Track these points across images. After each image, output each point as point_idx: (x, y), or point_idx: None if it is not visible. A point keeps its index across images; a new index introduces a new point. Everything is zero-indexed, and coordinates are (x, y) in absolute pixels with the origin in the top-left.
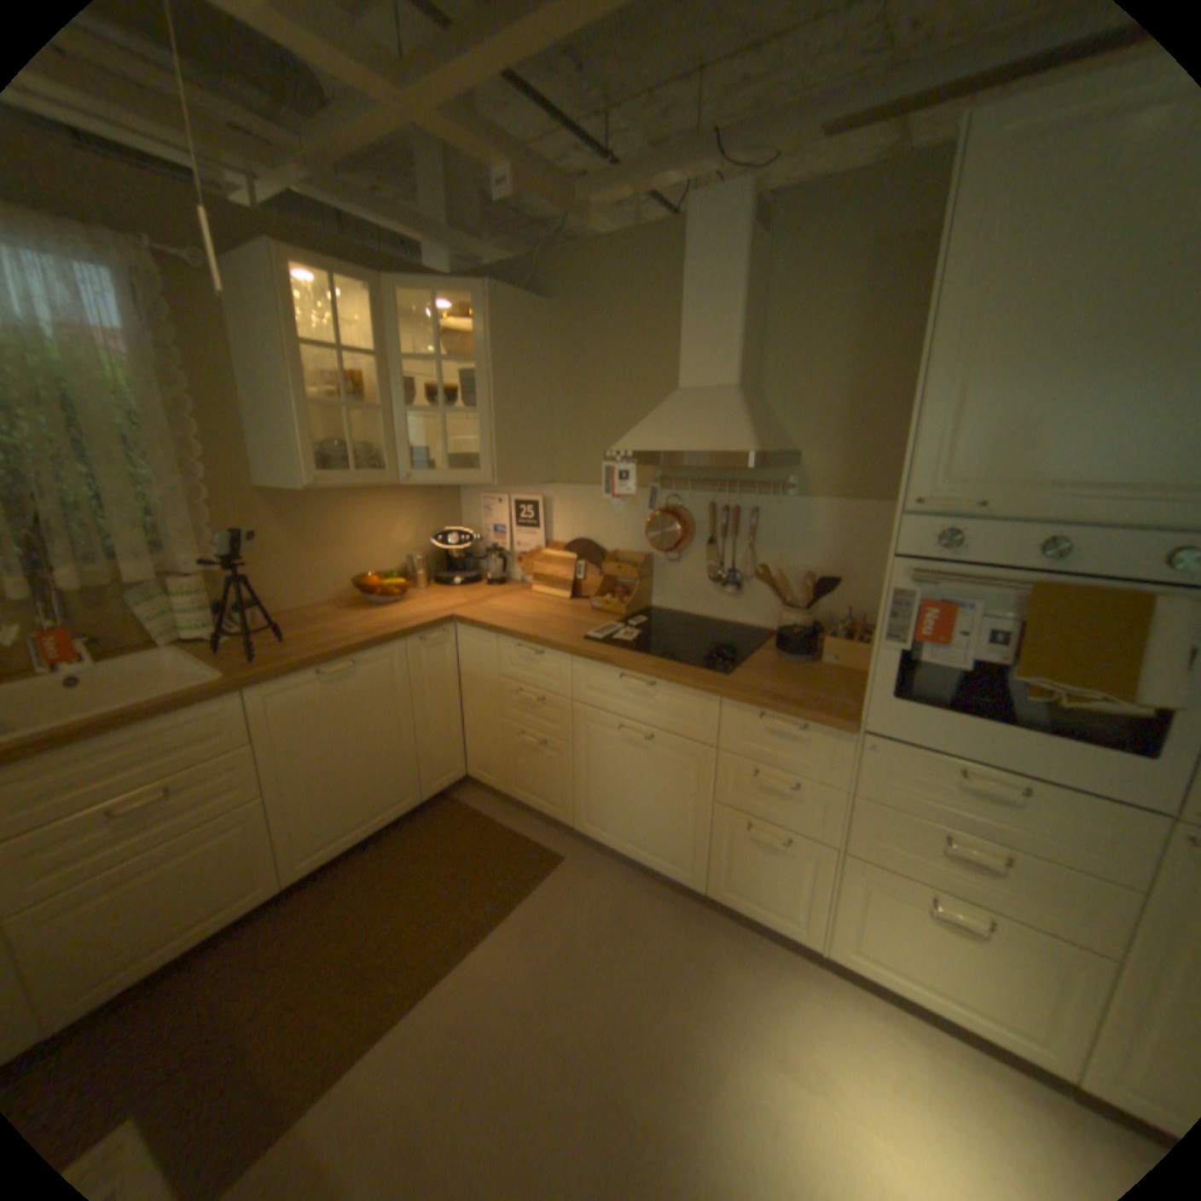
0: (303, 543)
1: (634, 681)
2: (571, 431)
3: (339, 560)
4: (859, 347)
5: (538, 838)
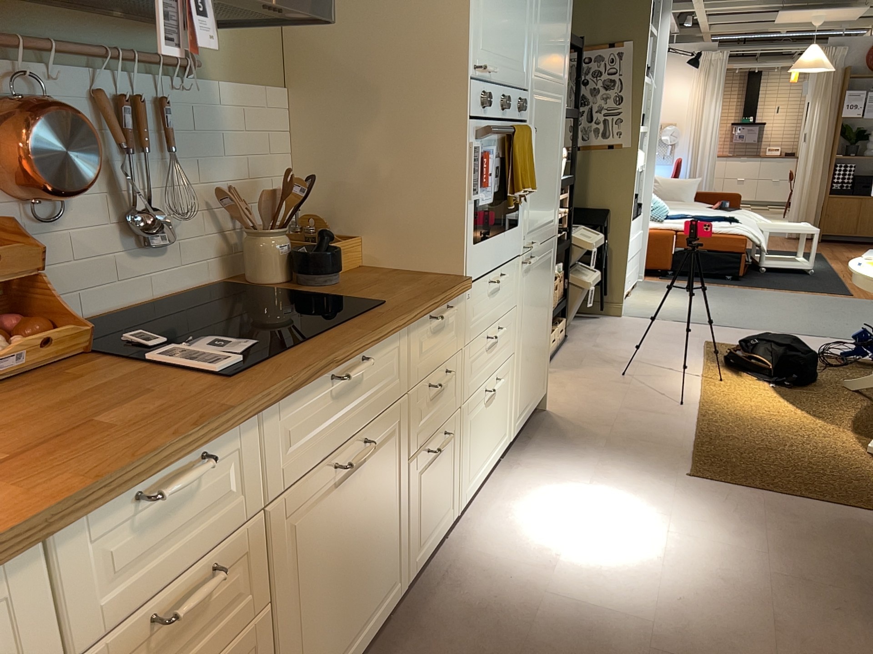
0: None
1: (359, 368)
2: None
3: None
4: None
5: None
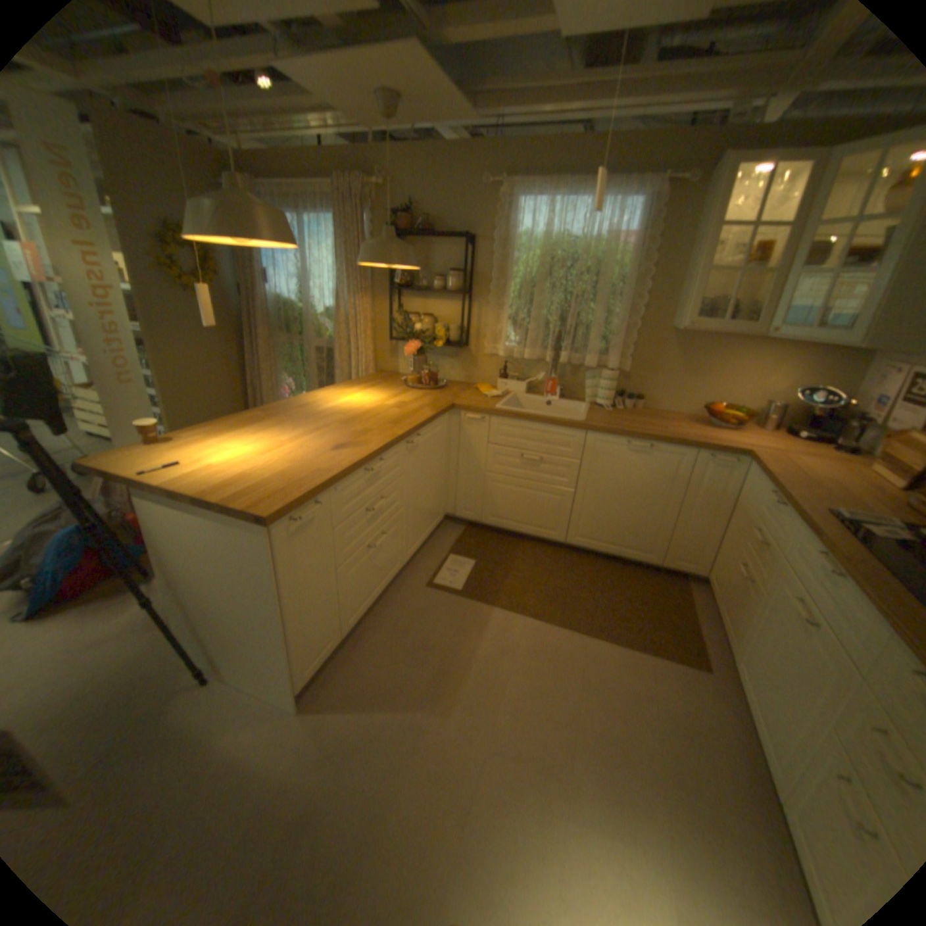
0: (689, 369)
1: (826, 563)
2: None
3: (711, 388)
4: None
5: (711, 650)
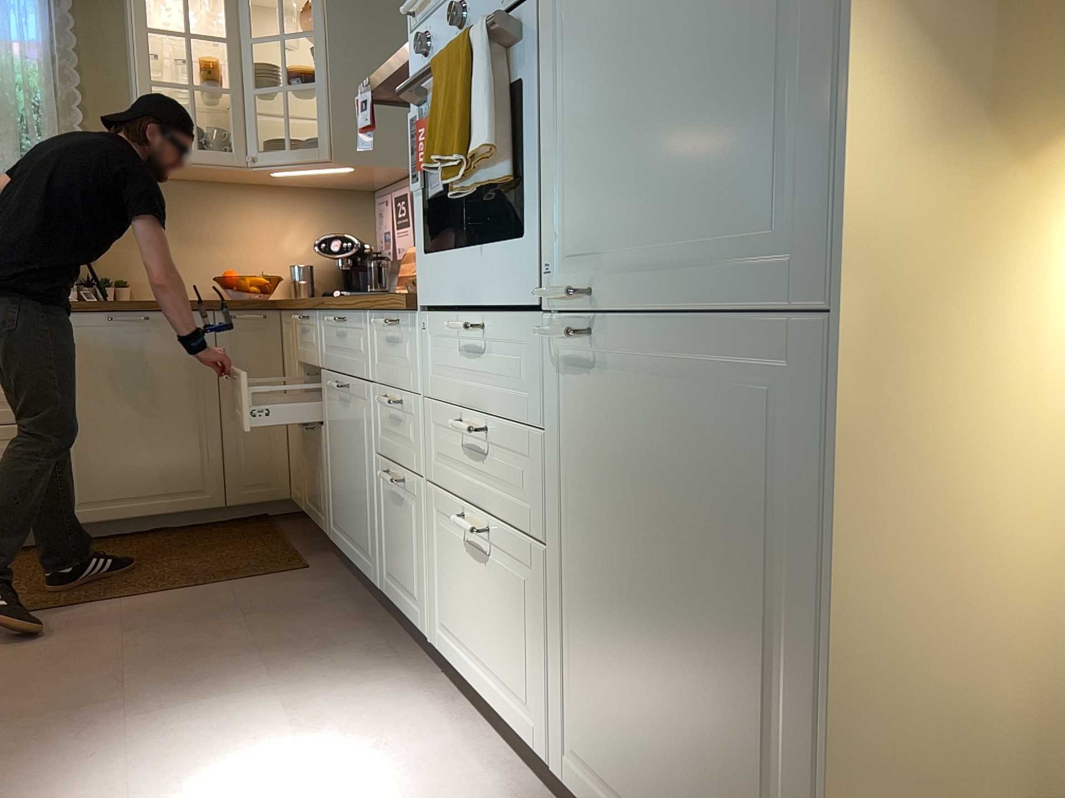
0: (181, 236)
1: (331, 317)
2: None
3: (219, 259)
4: None
5: (307, 554)
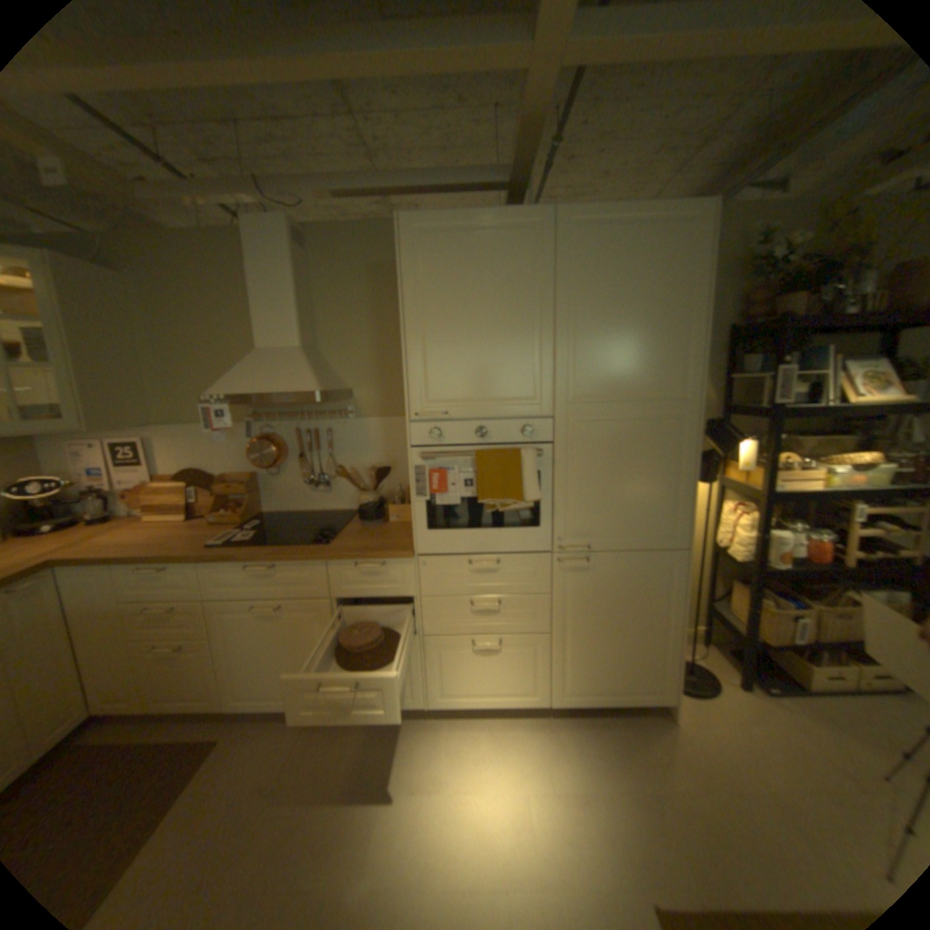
0: None
1: (258, 568)
2: (164, 381)
3: None
4: (375, 326)
5: (187, 738)
